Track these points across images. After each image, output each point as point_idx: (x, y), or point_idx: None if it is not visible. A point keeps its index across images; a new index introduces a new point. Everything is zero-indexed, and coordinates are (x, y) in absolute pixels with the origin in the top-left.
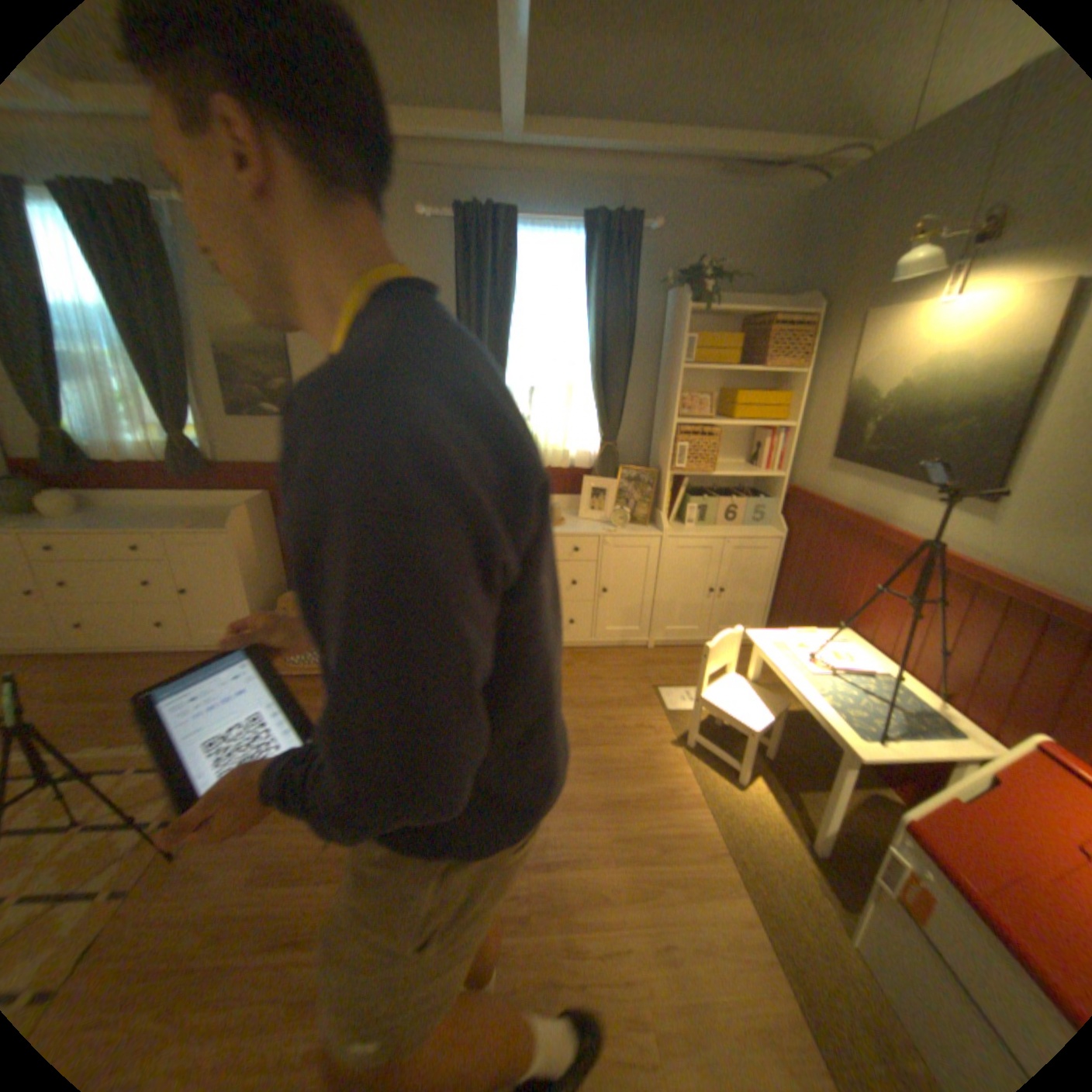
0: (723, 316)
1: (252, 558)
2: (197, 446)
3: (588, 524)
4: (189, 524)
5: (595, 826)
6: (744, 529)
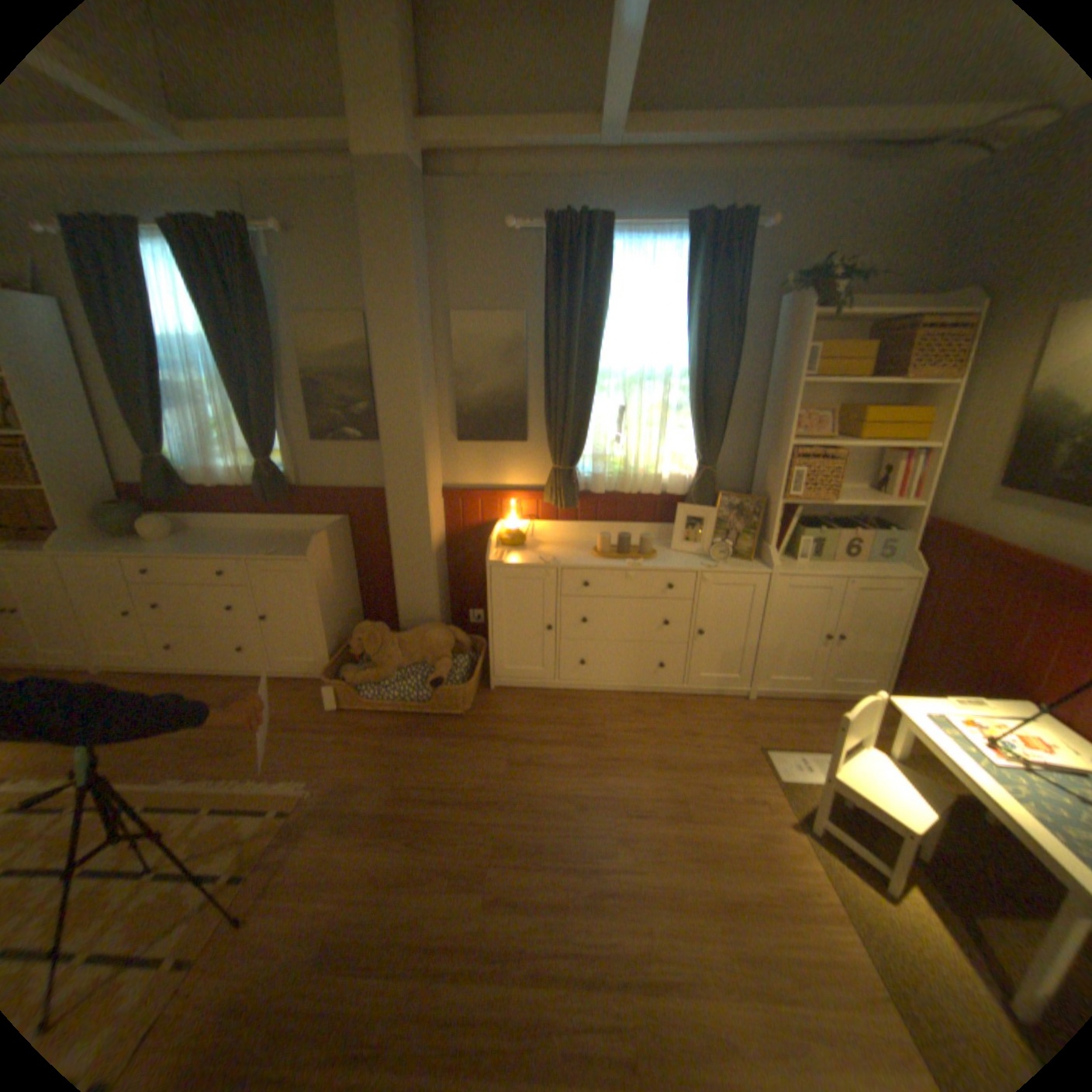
0: (850, 320)
1: (331, 585)
2: (283, 471)
3: (684, 558)
4: (272, 550)
5: (710, 936)
6: (872, 567)
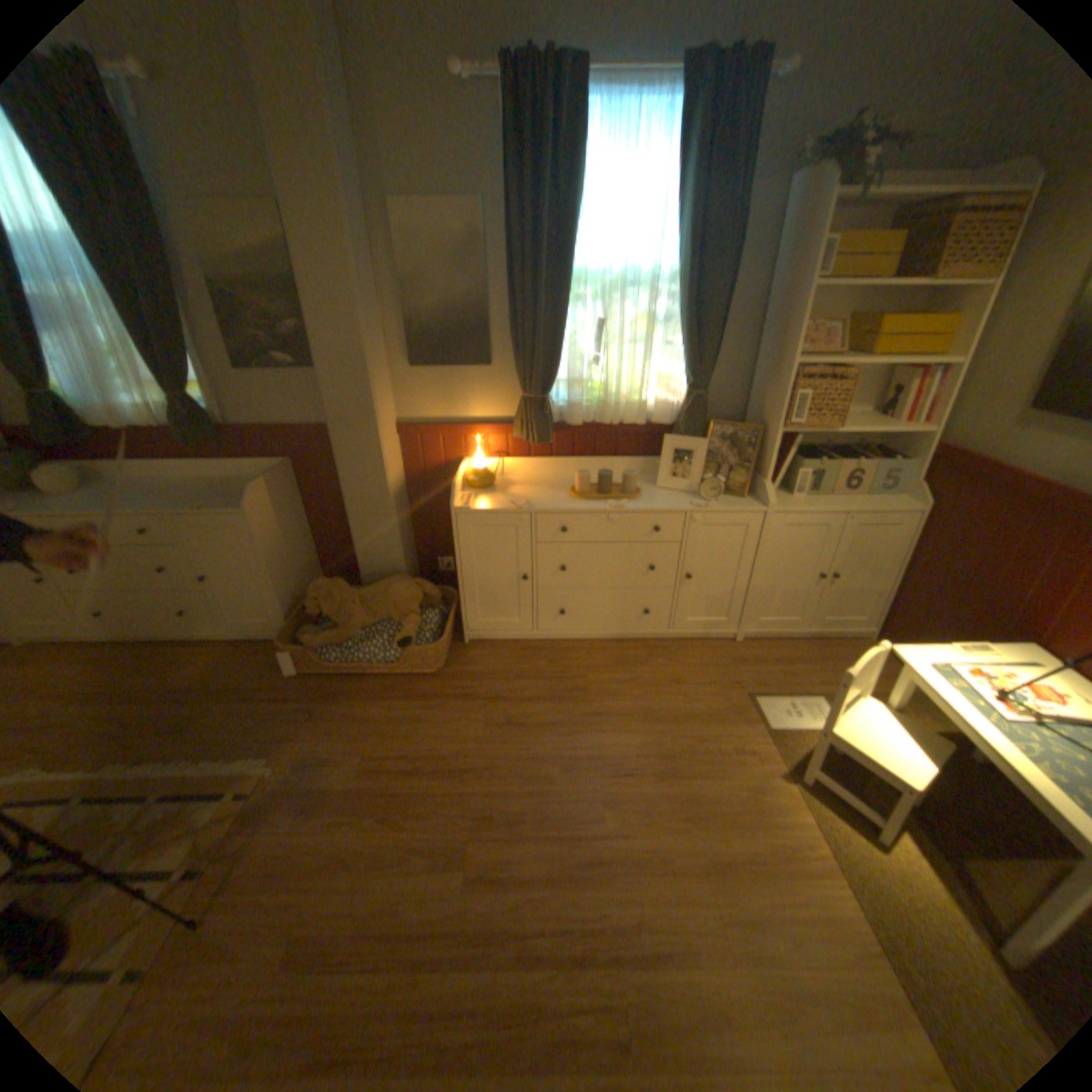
0: (872, 206)
1: (277, 539)
2: (204, 407)
3: (671, 496)
4: (201, 503)
5: (701, 902)
6: (873, 501)
